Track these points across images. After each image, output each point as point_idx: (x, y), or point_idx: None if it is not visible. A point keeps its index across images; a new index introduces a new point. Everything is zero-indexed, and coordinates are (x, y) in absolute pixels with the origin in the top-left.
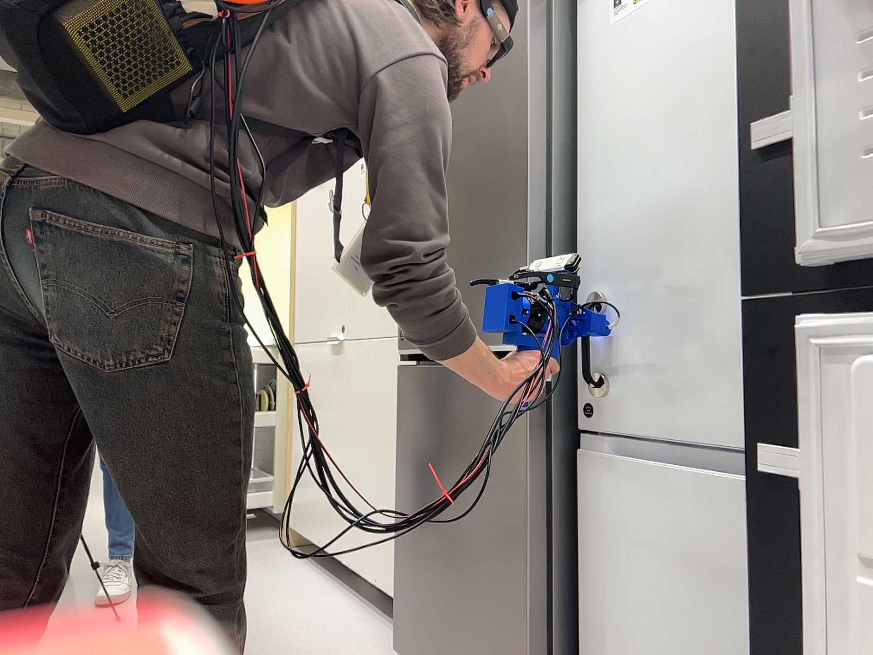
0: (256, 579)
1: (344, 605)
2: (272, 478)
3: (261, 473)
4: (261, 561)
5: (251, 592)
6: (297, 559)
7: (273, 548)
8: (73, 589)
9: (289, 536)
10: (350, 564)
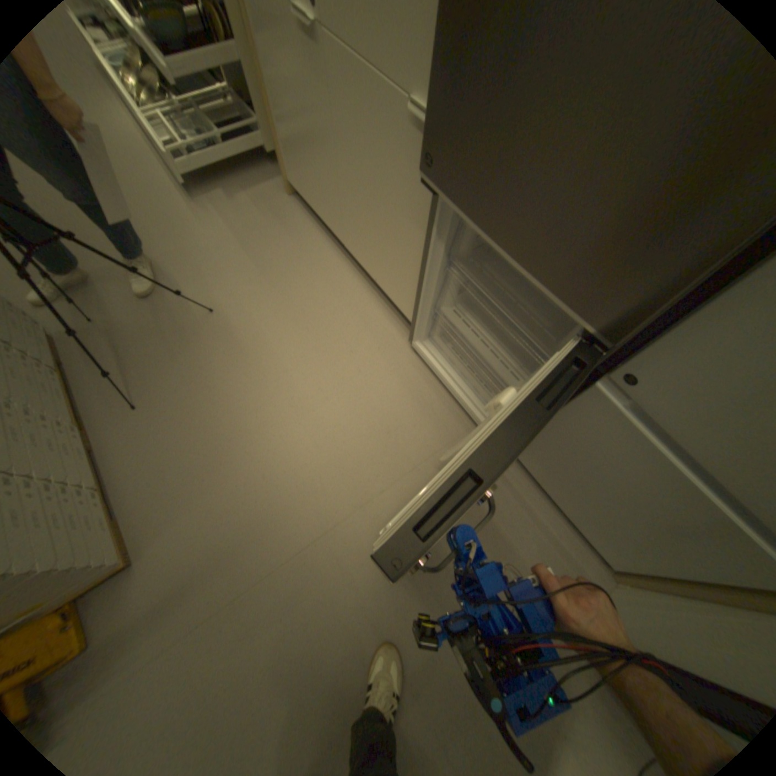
0: (281, 244)
1: (351, 279)
2: (254, 117)
3: (240, 102)
4: (277, 217)
5: (285, 264)
6: (302, 213)
7: (279, 195)
8: (157, 264)
9: (289, 186)
10: (351, 250)
